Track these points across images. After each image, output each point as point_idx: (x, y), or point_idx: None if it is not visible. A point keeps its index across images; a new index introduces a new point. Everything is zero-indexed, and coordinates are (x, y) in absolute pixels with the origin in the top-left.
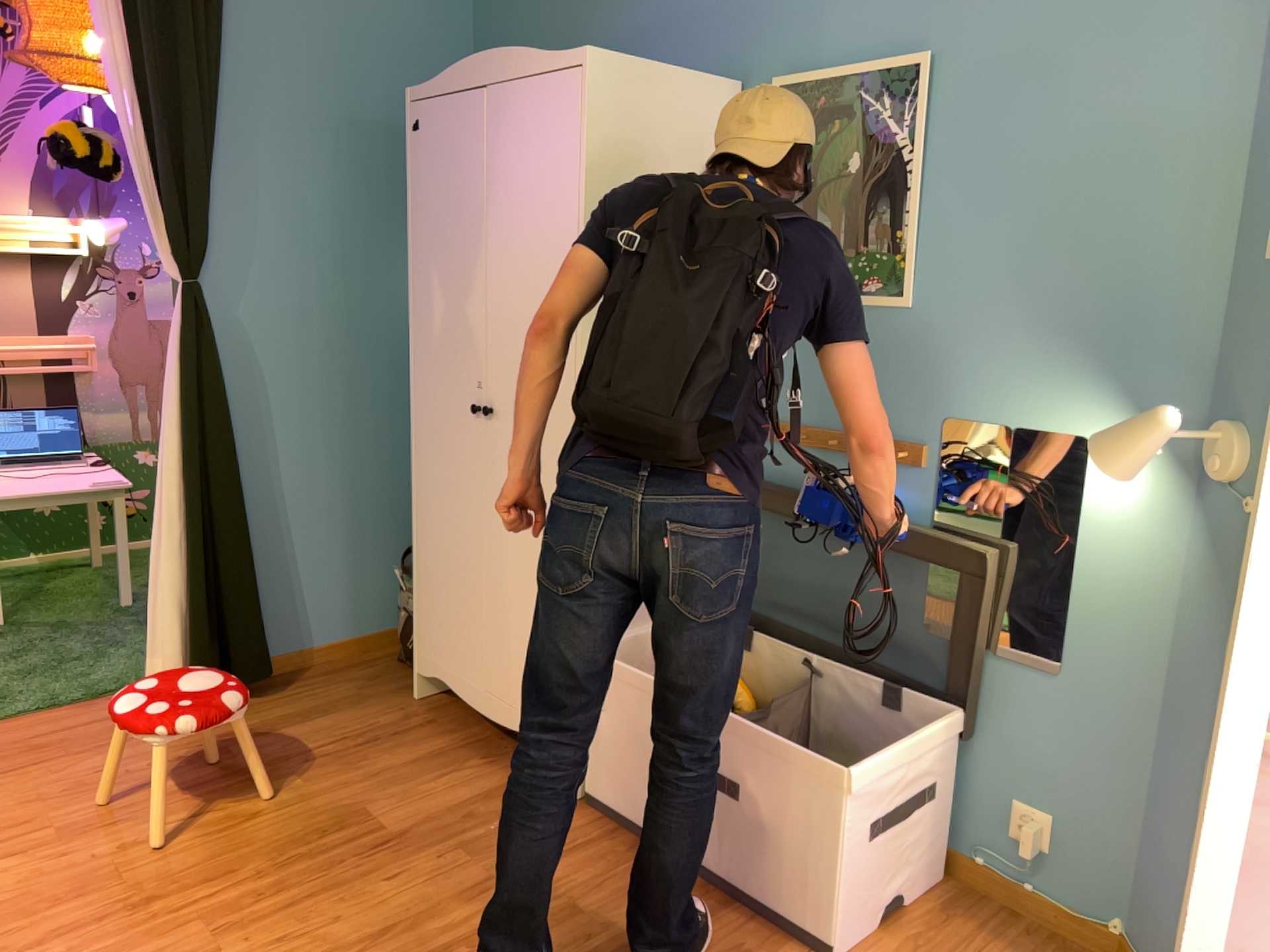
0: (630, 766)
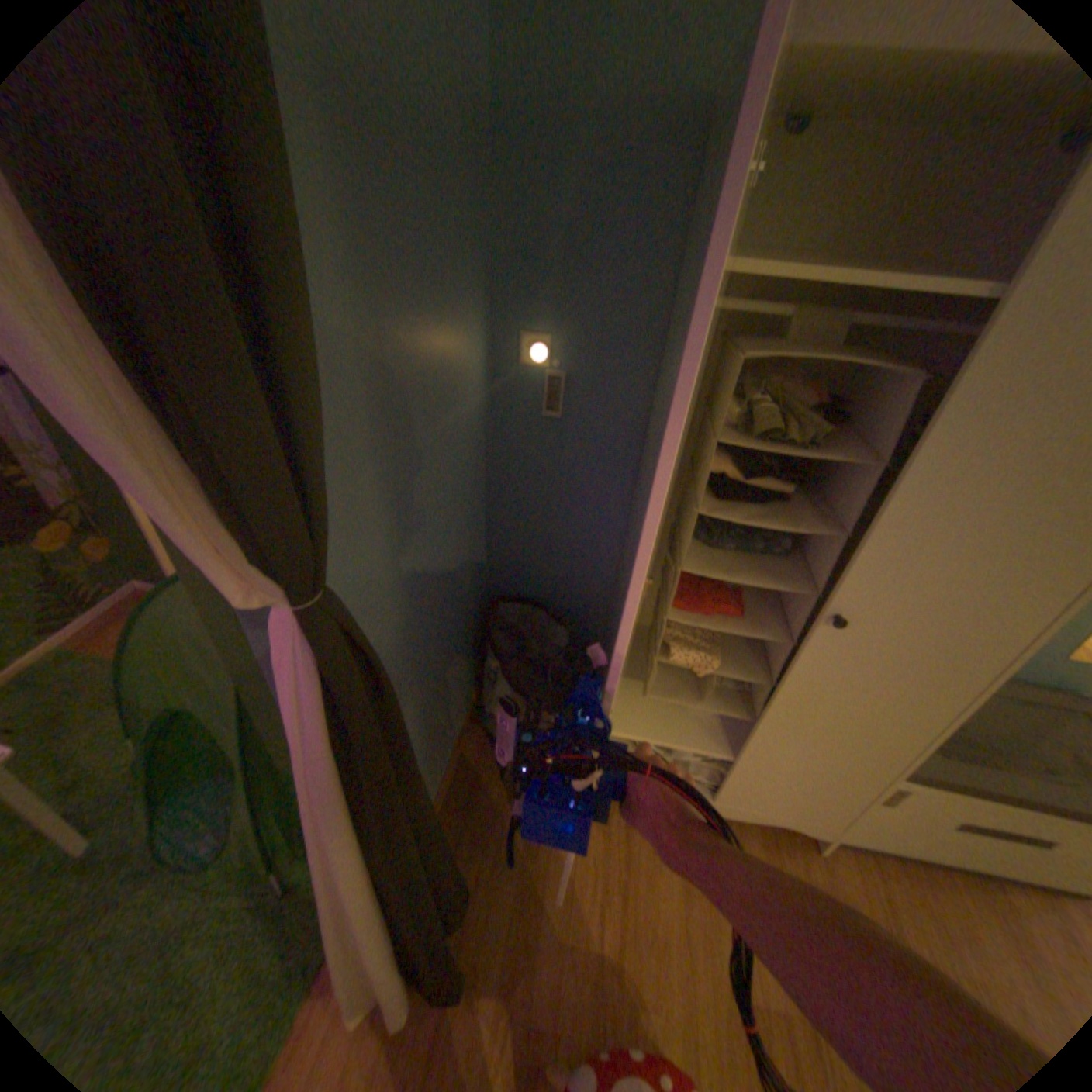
0: (903, 827)
